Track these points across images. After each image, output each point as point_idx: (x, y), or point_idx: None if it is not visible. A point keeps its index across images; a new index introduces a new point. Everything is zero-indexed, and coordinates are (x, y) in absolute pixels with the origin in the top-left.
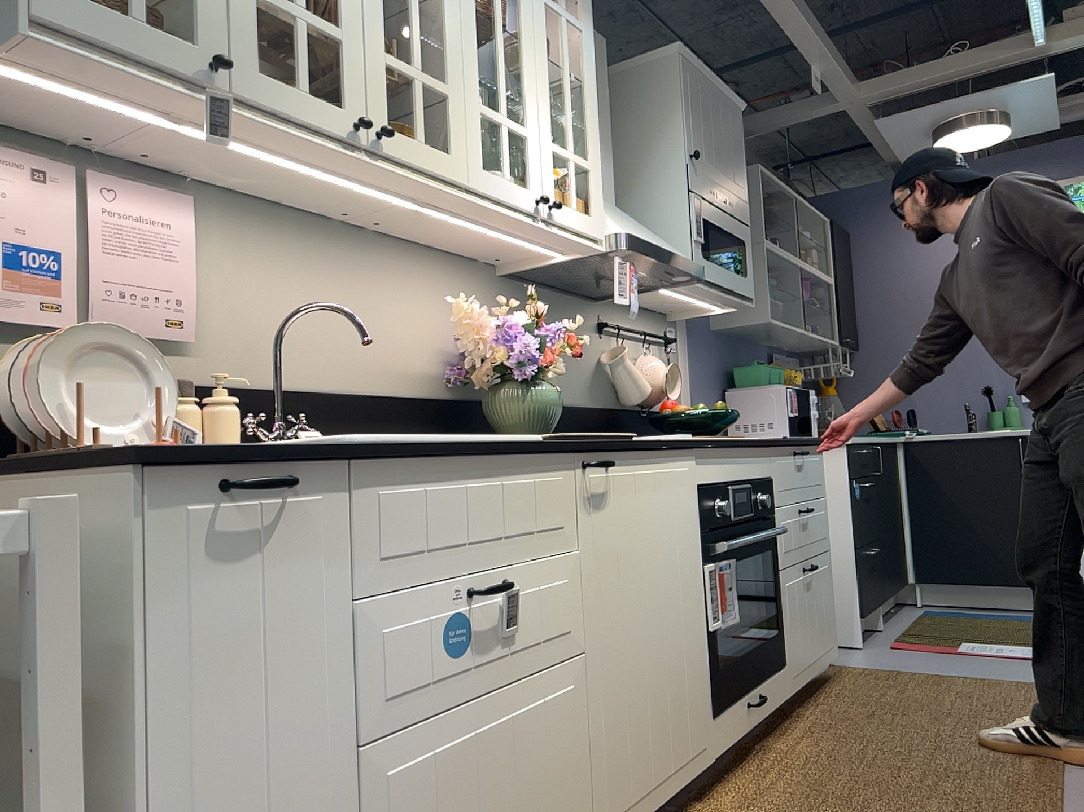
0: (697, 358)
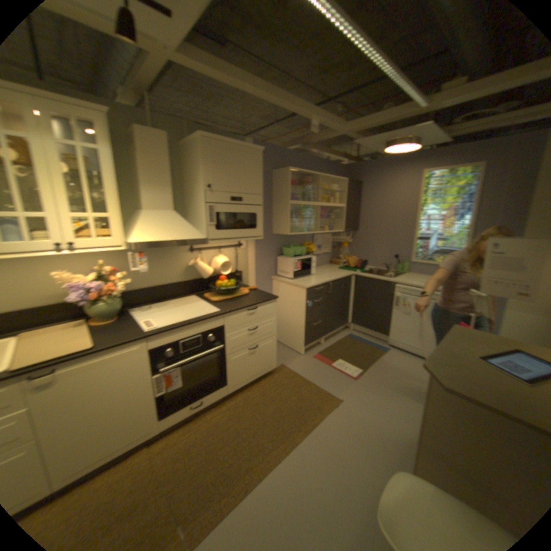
0: (258, 247)
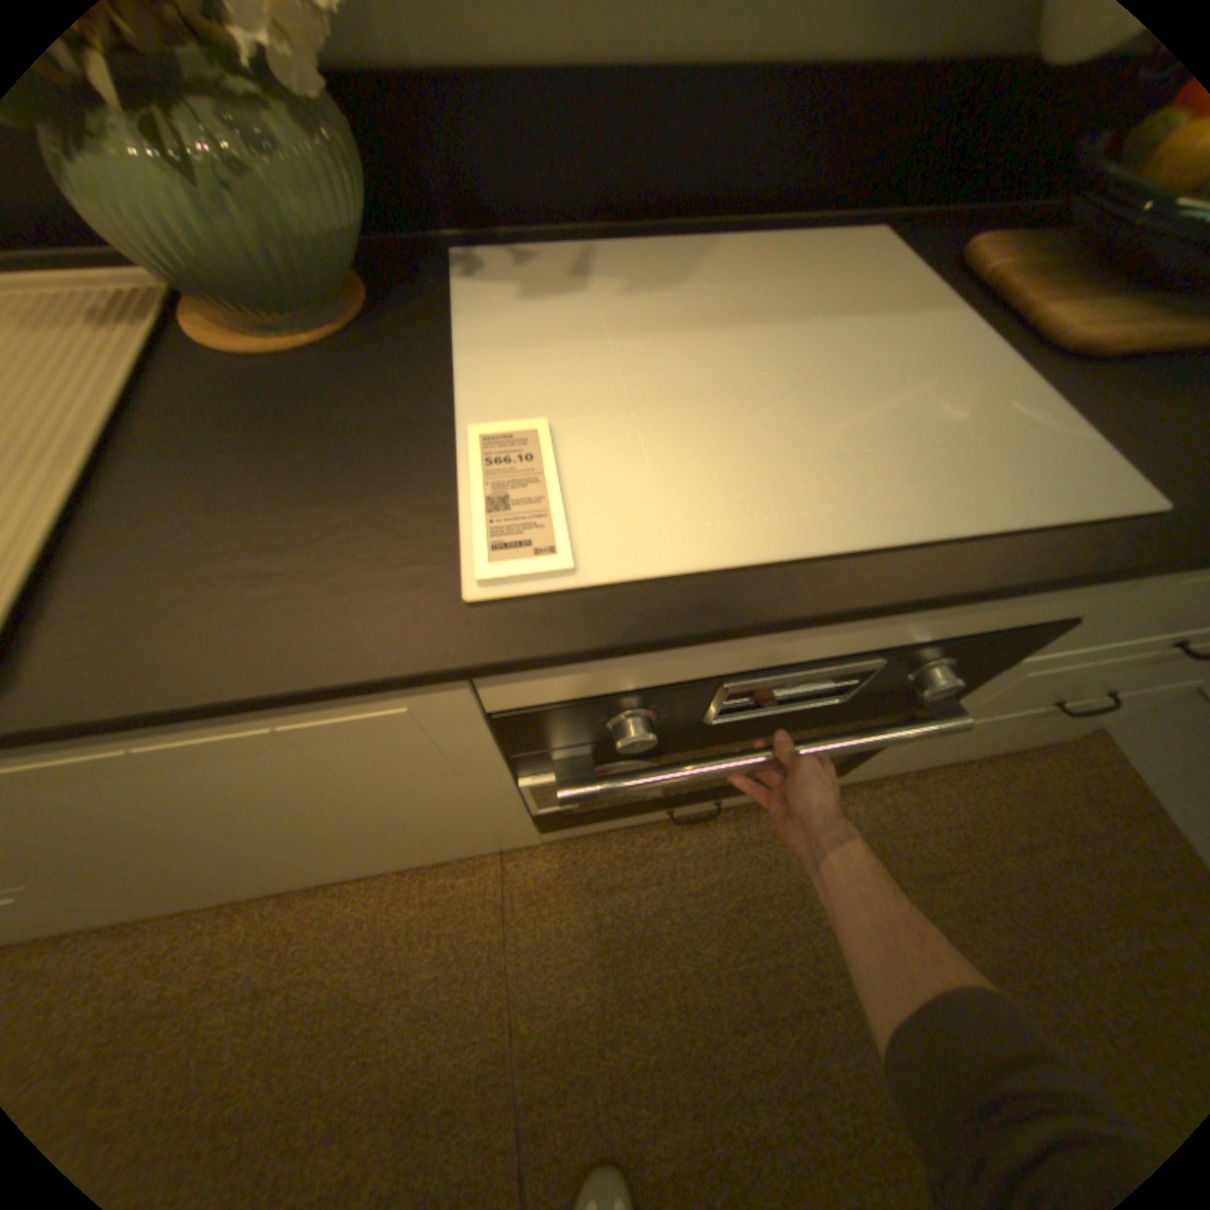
0: None
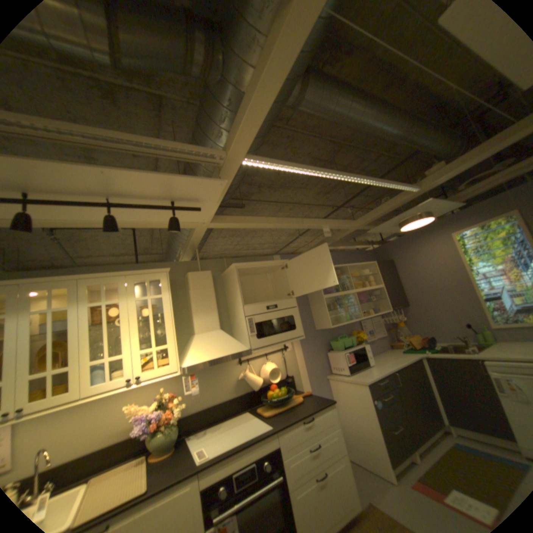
0: (306, 346)
